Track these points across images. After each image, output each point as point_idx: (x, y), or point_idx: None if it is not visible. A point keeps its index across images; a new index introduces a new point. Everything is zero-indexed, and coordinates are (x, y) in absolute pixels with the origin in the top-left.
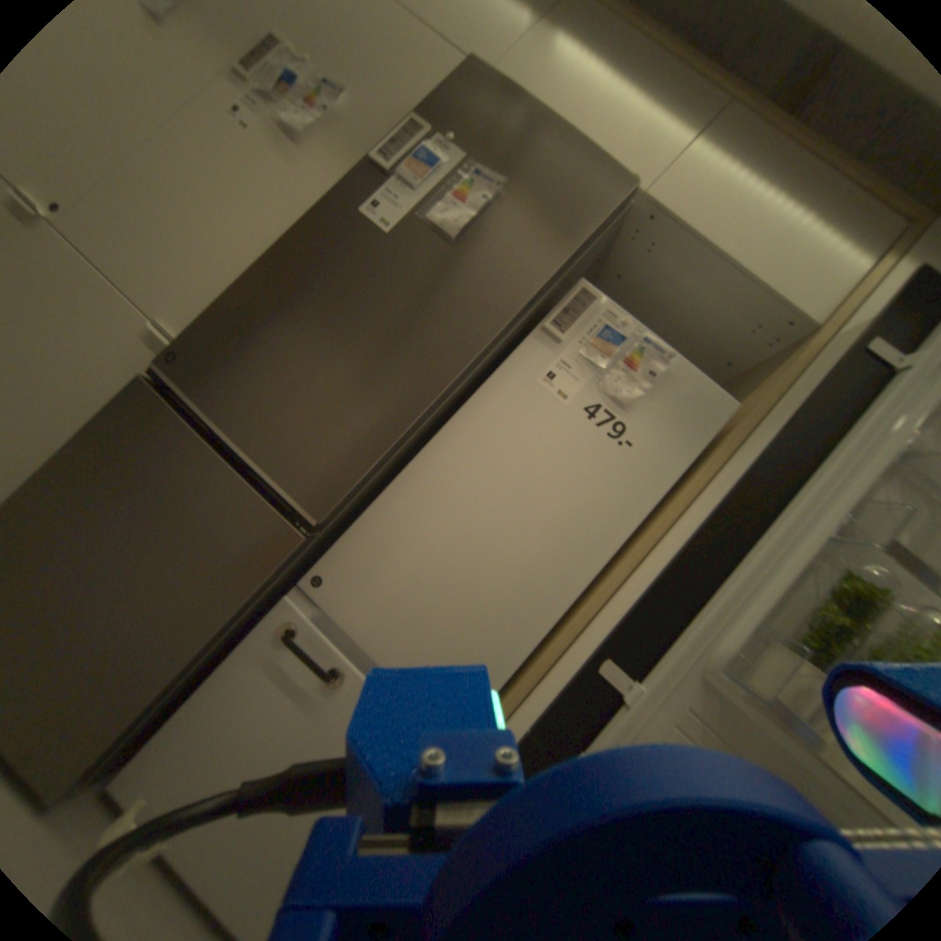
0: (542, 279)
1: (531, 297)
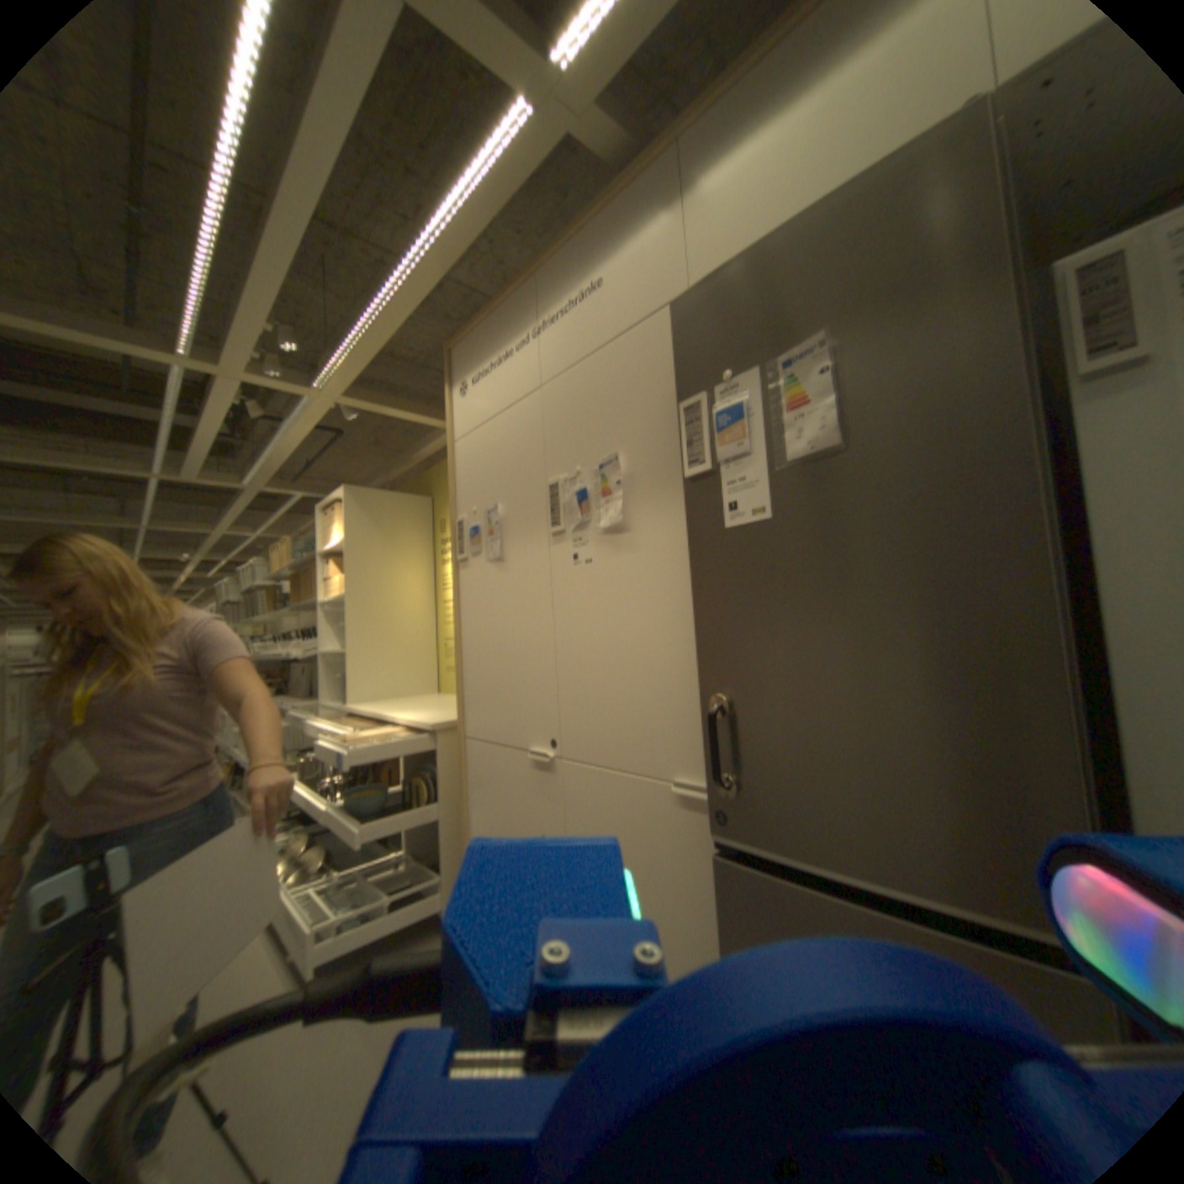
0: (1007, 336)
1: (1024, 369)
